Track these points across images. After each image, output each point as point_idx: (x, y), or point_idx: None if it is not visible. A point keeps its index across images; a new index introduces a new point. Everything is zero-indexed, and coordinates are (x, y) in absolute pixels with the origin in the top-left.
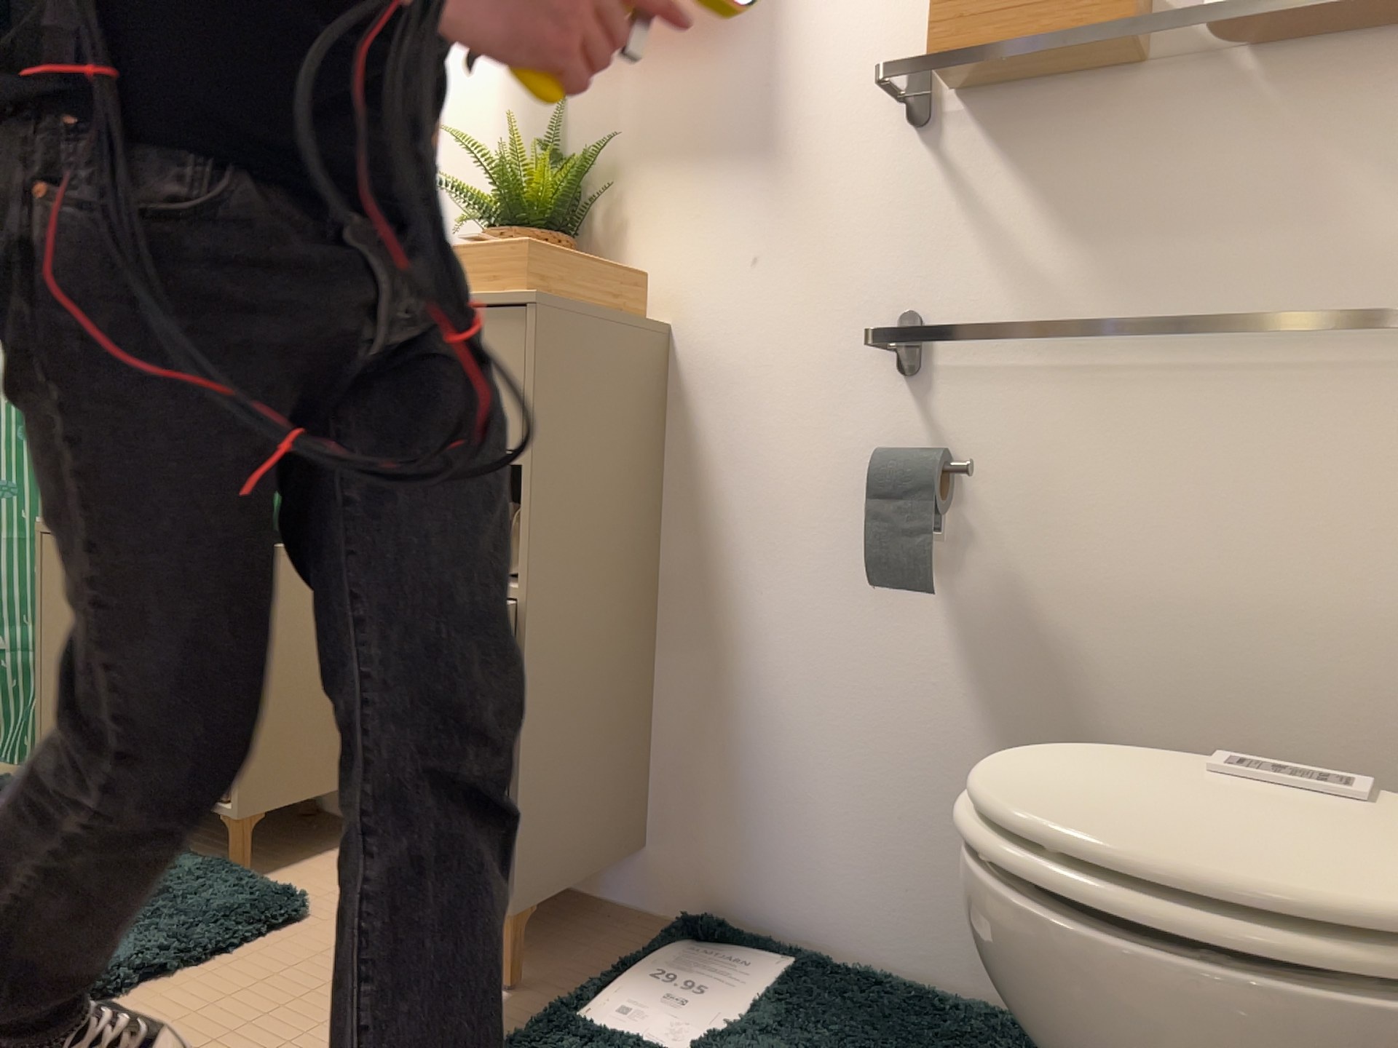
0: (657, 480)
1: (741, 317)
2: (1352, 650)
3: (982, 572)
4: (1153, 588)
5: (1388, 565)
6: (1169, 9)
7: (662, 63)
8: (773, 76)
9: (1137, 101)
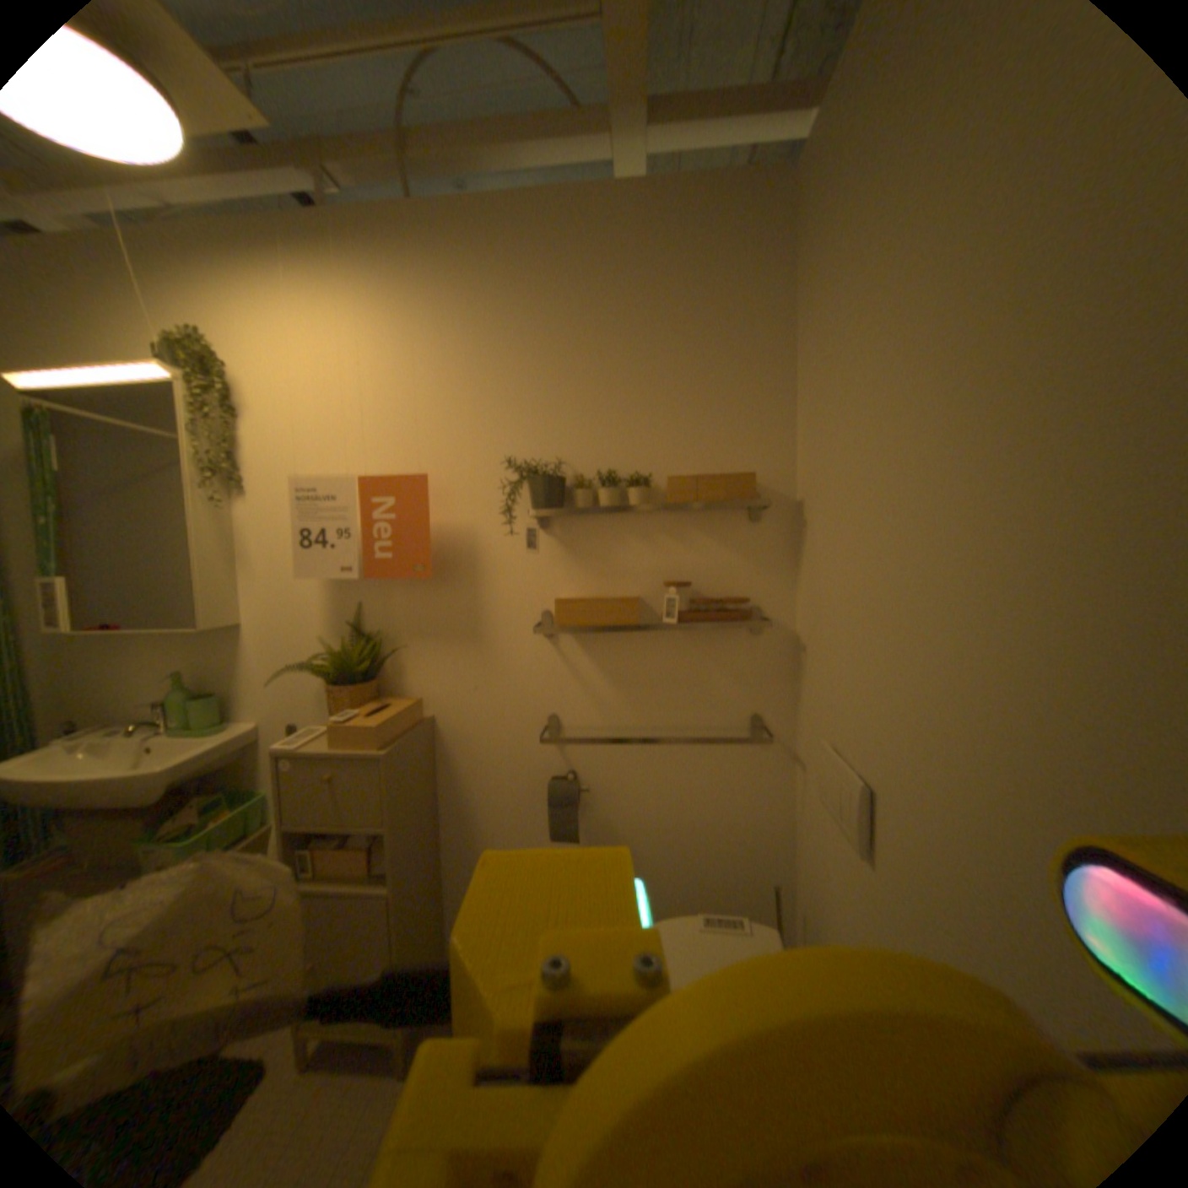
0: (436, 789)
1: (473, 712)
2: (733, 838)
3: (596, 820)
4: (664, 821)
5: (742, 808)
6: (651, 598)
7: (417, 588)
8: (479, 602)
9: (642, 633)
